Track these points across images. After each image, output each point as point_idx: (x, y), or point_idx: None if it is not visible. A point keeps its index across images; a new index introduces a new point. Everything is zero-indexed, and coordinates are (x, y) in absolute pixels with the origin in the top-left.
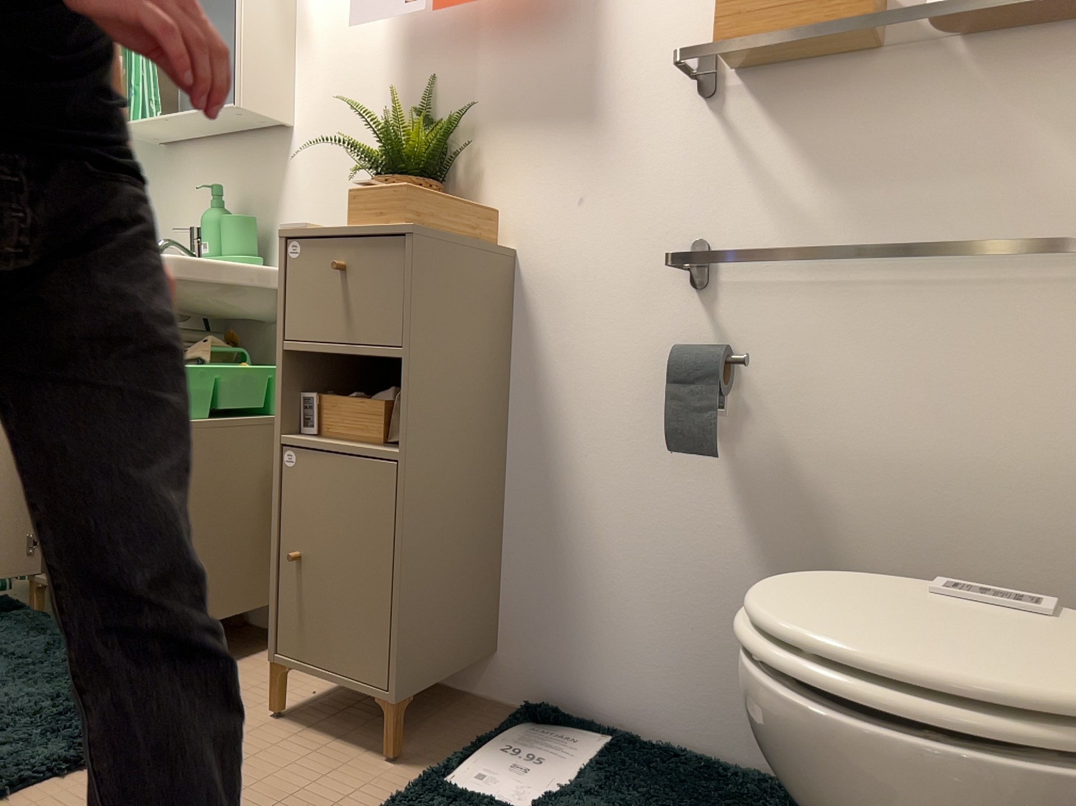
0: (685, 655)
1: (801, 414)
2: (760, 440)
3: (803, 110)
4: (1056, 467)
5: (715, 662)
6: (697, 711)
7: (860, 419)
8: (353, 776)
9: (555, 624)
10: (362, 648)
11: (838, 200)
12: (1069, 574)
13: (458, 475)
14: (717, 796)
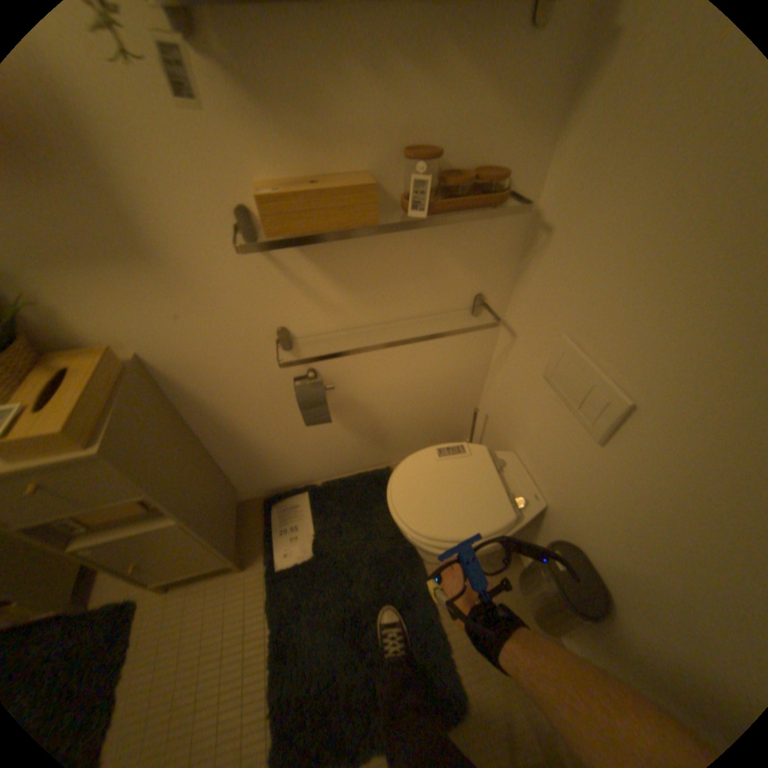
0: (324, 459)
1: (354, 384)
2: (337, 396)
3: (327, 250)
4: (445, 374)
5: (336, 457)
6: (333, 469)
7: (378, 379)
8: (234, 592)
9: (263, 474)
10: (204, 564)
11: (356, 298)
12: (446, 398)
13: (198, 482)
14: (358, 499)
